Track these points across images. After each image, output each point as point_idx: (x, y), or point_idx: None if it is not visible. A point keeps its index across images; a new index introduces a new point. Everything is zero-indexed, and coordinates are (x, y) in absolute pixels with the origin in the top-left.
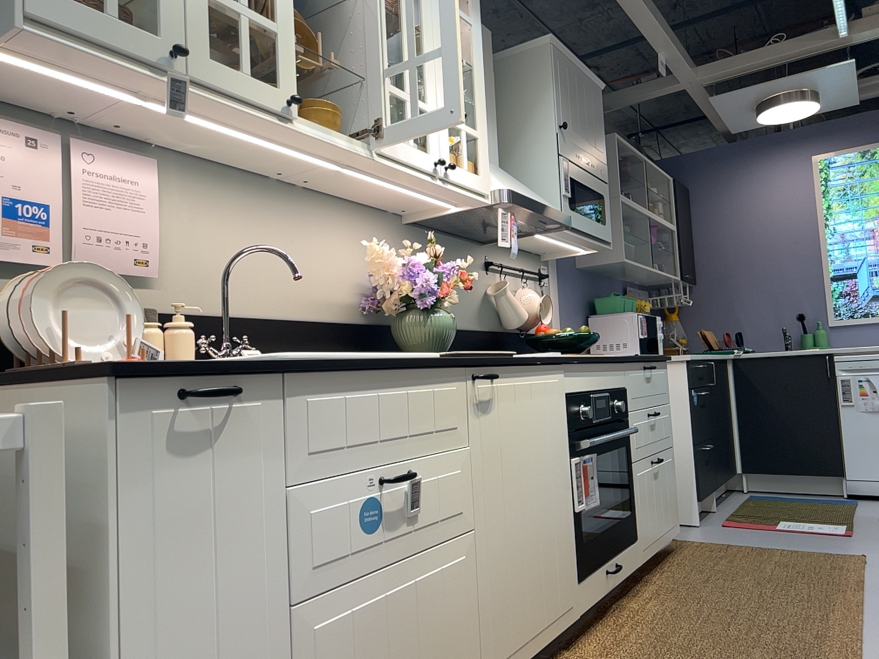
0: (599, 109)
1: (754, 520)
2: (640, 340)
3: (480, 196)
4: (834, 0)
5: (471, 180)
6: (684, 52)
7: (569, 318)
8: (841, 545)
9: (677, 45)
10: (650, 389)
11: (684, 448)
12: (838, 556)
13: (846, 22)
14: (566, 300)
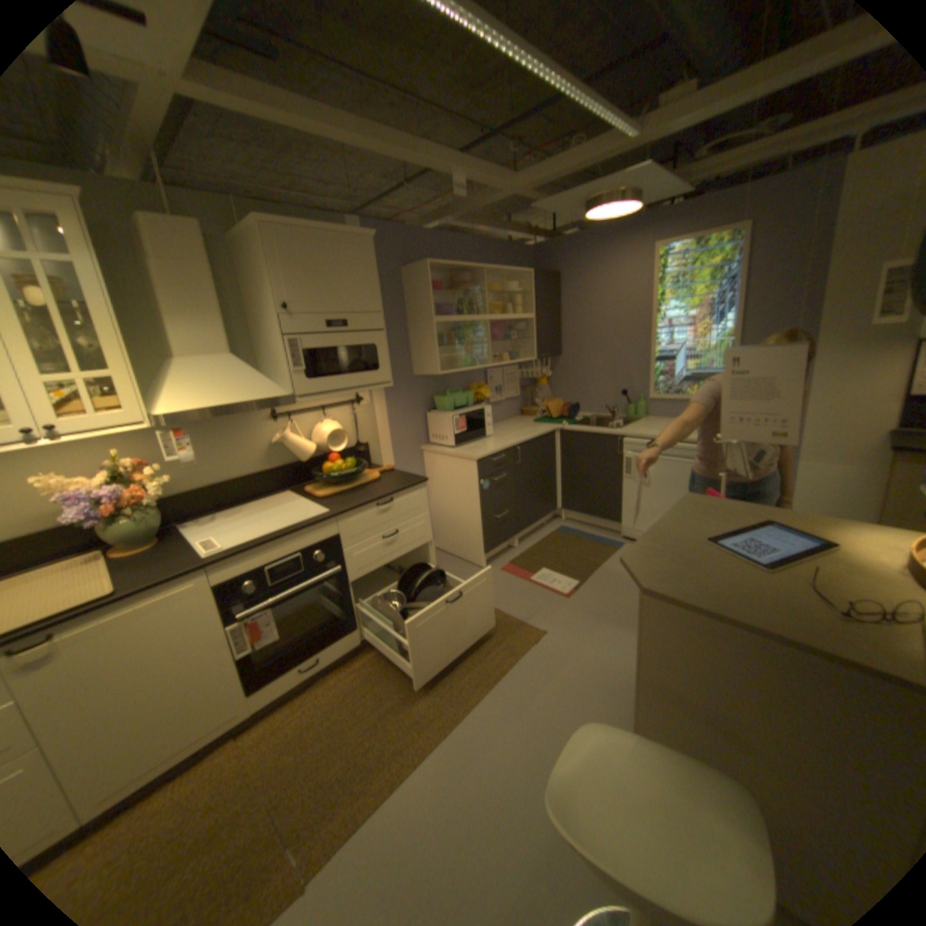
0: (362, 259)
1: (525, 567)
2: (456, 435)
3: (130, 426)
4: (595, 104)
5: (104, 420)
6: (487, 163)
7: (400, 419)
8: (546, 614)
9: (467, 162)
10: (385, 517)
11: (475, 518)
12: (526, 631)
13: (629, 121)
14: (394, 407)
